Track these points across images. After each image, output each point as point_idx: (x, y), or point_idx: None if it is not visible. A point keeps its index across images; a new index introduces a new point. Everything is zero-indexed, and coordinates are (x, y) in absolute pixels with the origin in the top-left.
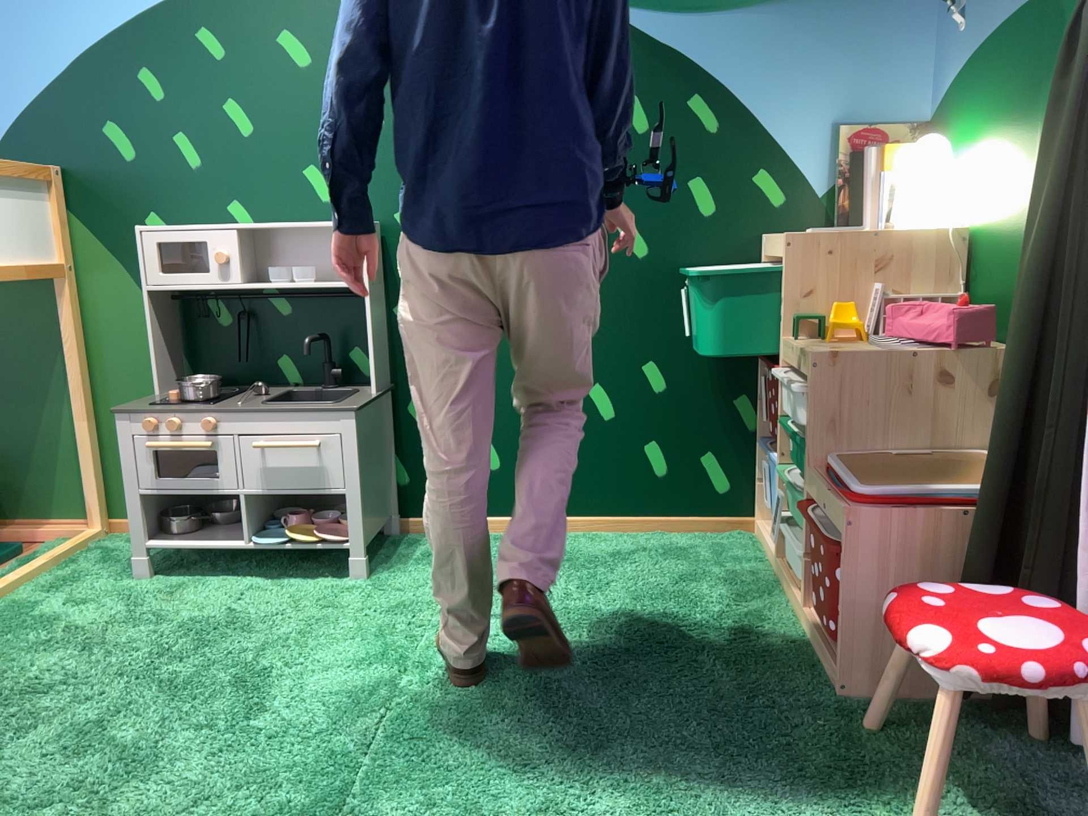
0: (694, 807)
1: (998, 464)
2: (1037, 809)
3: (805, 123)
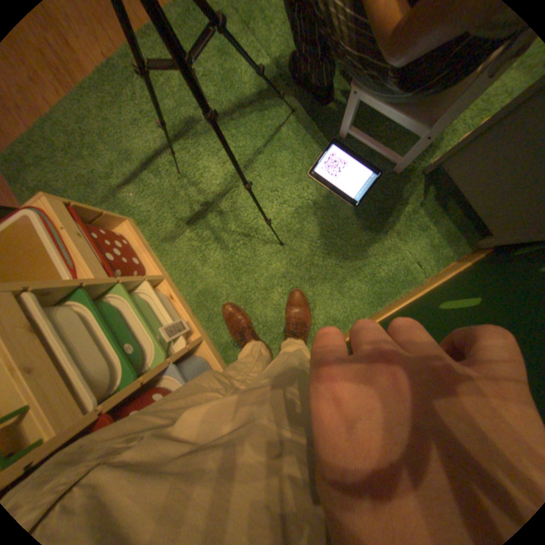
0: (147, 117)
1: None
2: (61, 190)
3: None
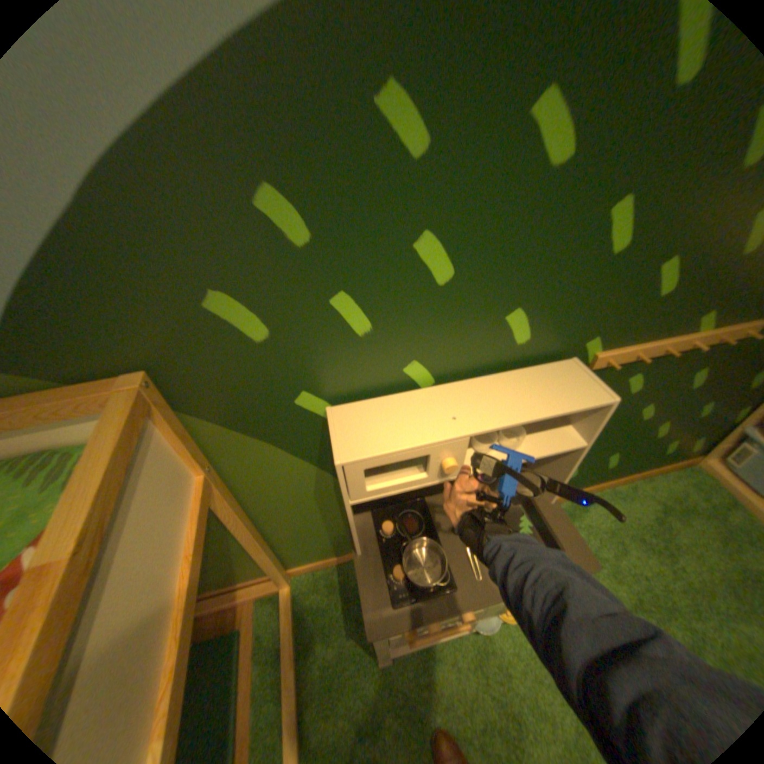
0: None
1: None
2: None
3: None
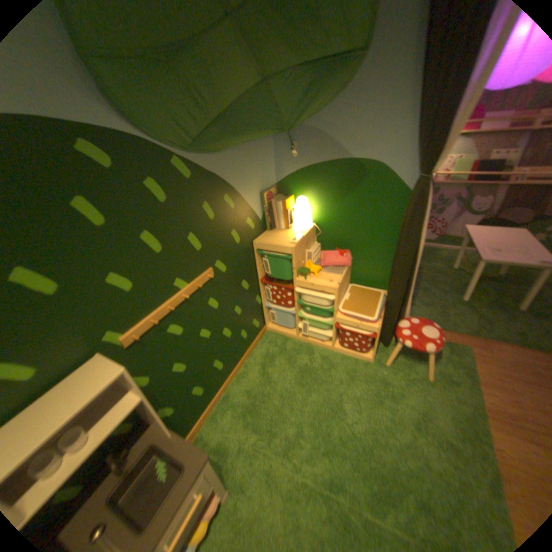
0: (420, 422)
1: (392, 296)
2: (418, 354)
3: (254, 194)
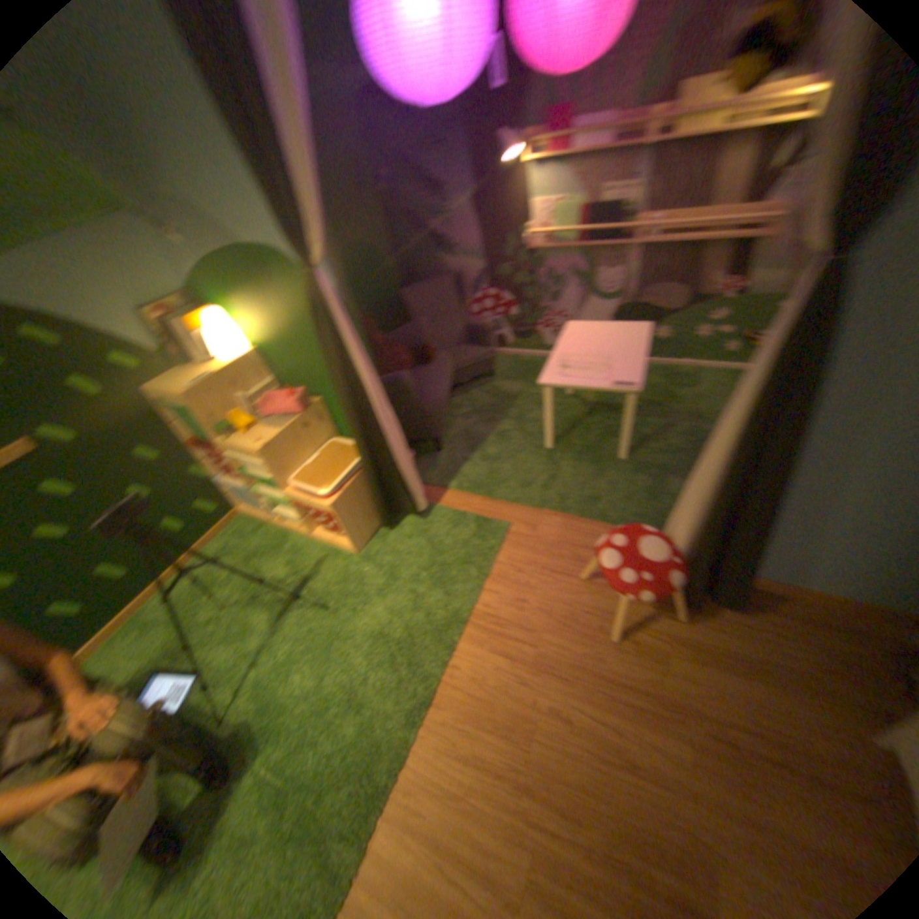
0: (370, 637)
1: (358, 459)
2: (426, 541)
3: (114, 317)
